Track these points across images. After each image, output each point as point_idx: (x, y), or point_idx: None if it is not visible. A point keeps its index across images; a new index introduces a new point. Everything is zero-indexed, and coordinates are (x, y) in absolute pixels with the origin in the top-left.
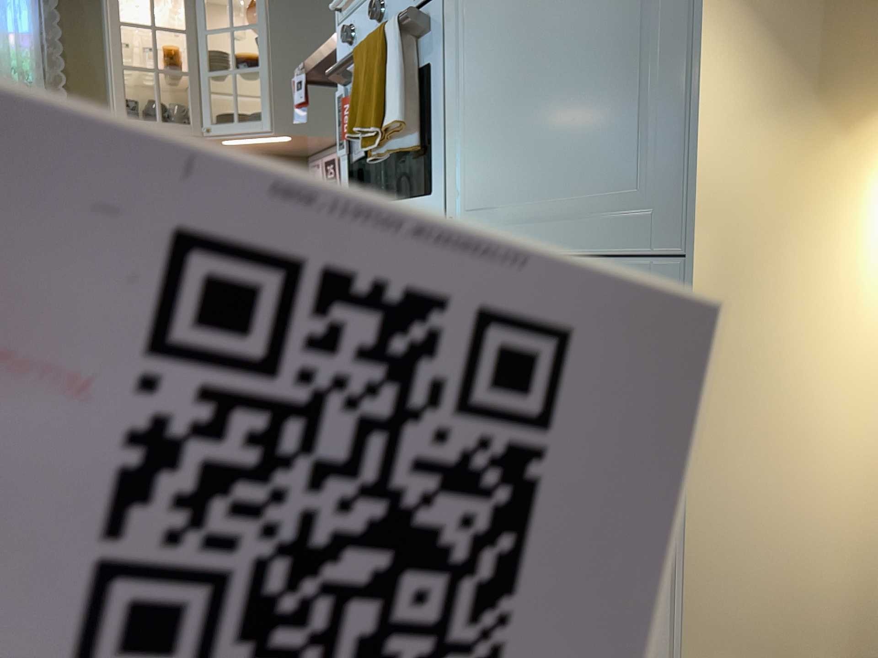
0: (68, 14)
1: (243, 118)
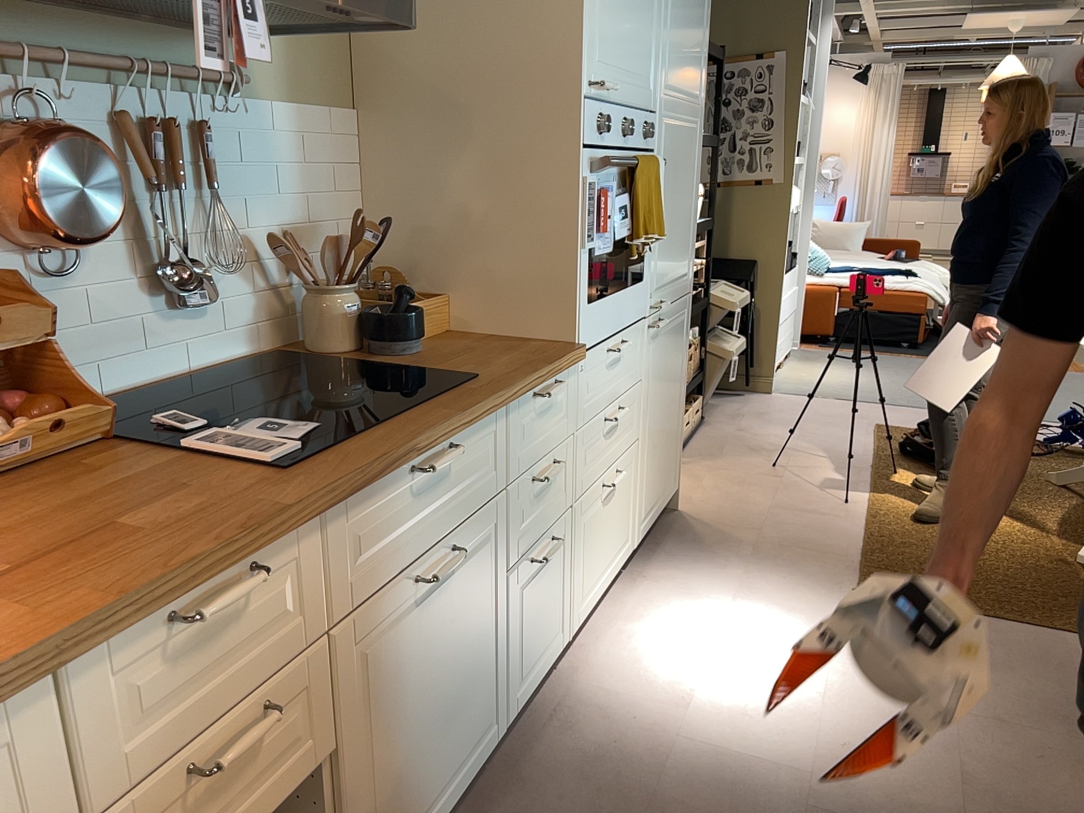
0: None
1: None
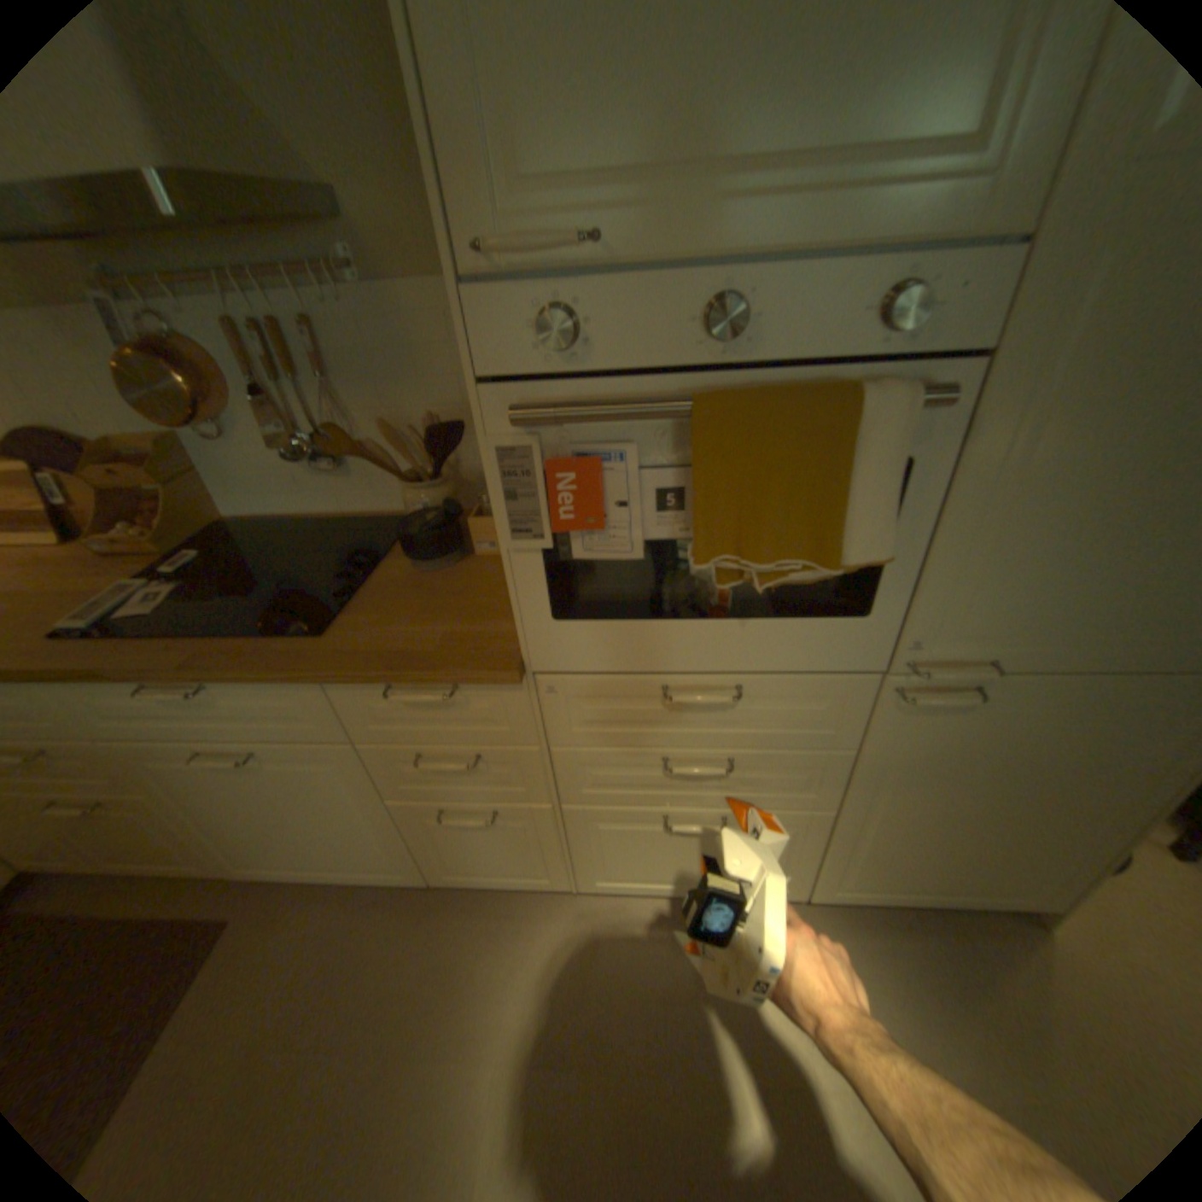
0: None
1: None
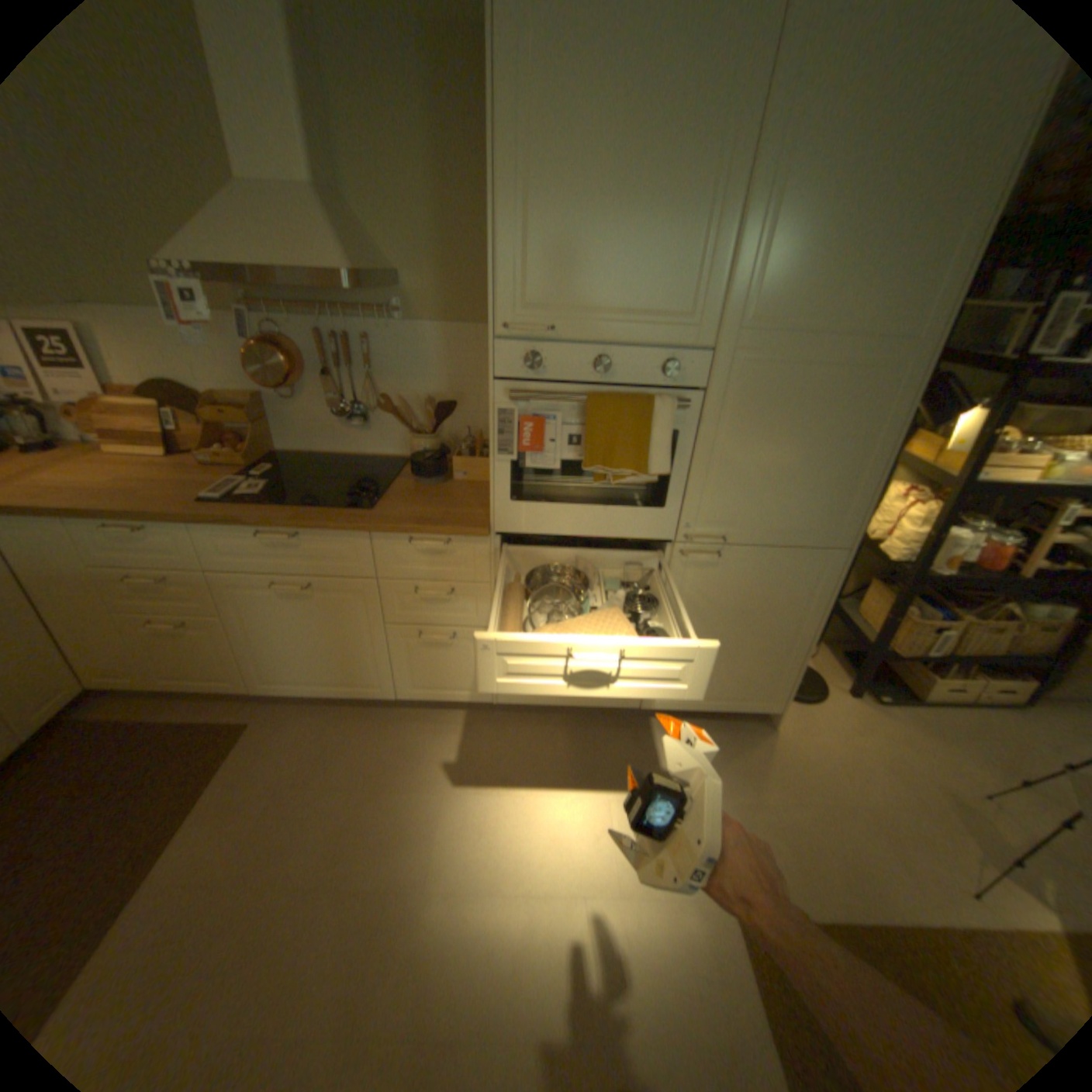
0: None
1: None
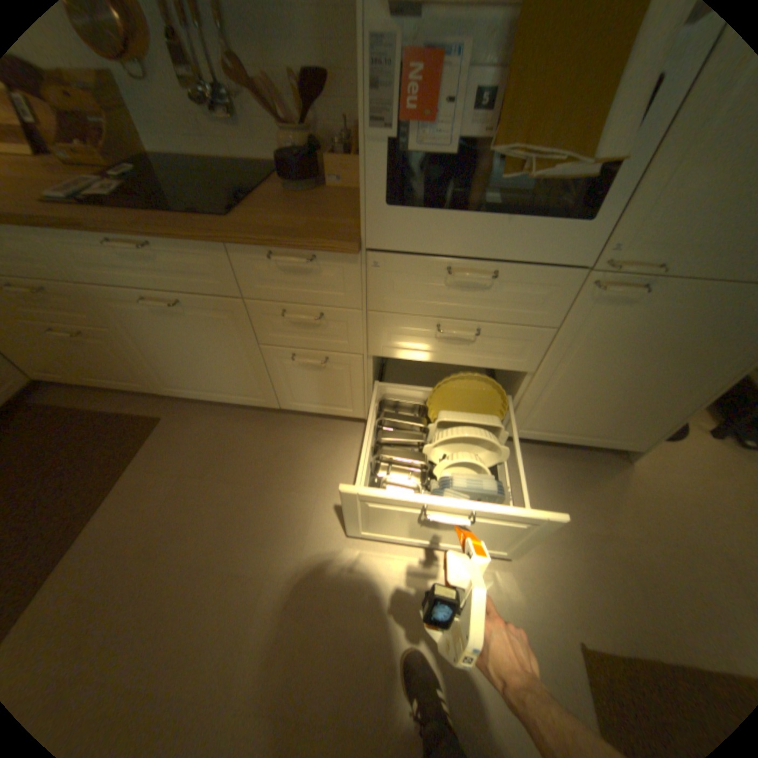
0: None
1: None
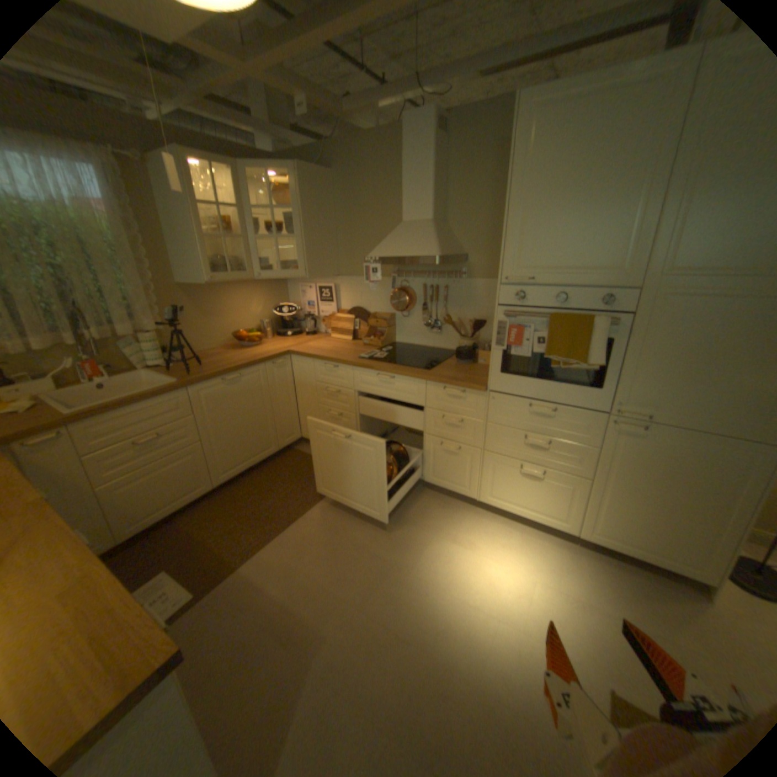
0: (125, 183)
1: (266, 262)
